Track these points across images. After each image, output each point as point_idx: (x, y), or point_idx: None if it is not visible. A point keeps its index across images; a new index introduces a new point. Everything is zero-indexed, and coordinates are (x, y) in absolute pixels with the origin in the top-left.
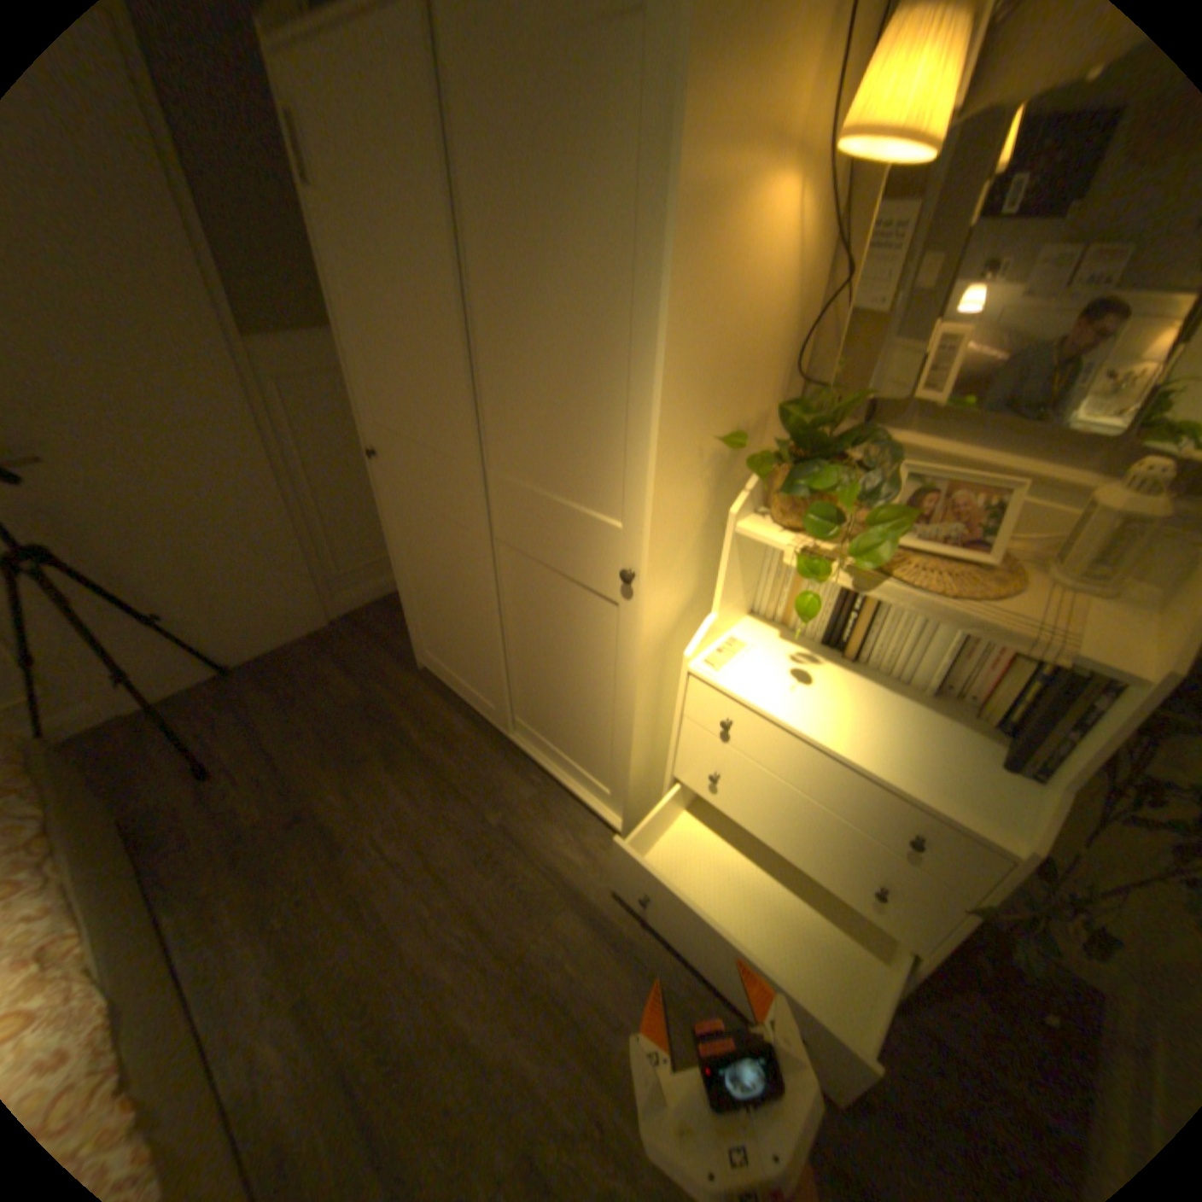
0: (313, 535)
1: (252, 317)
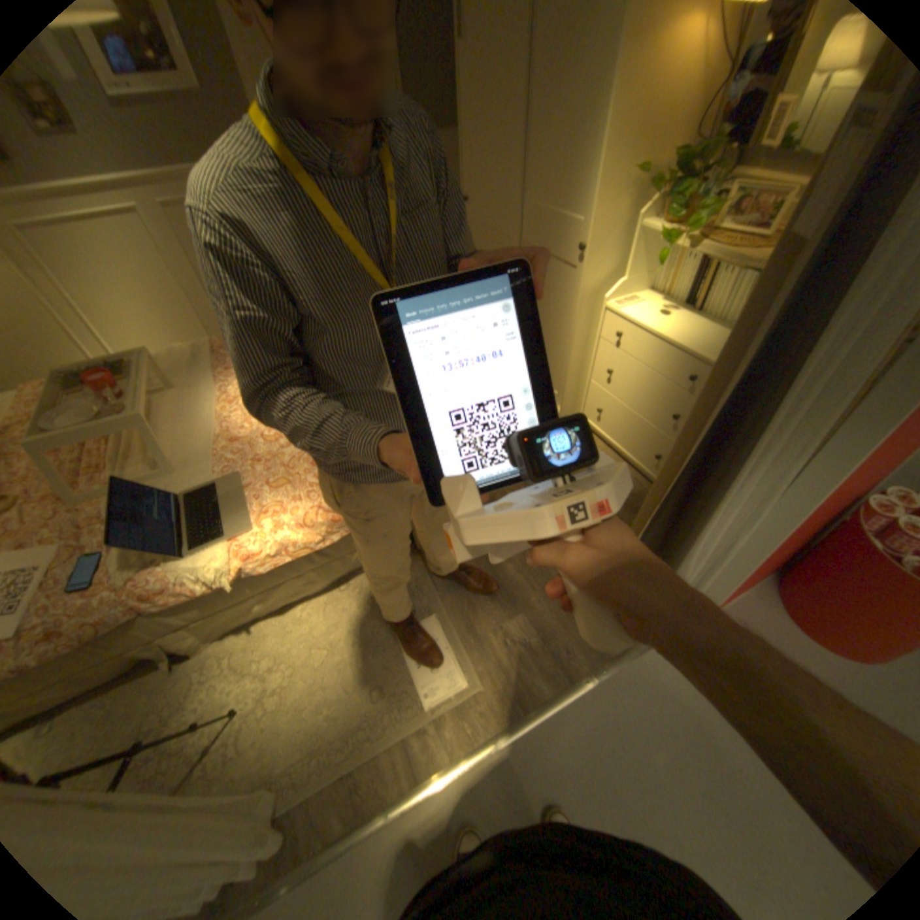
0: None
1: None
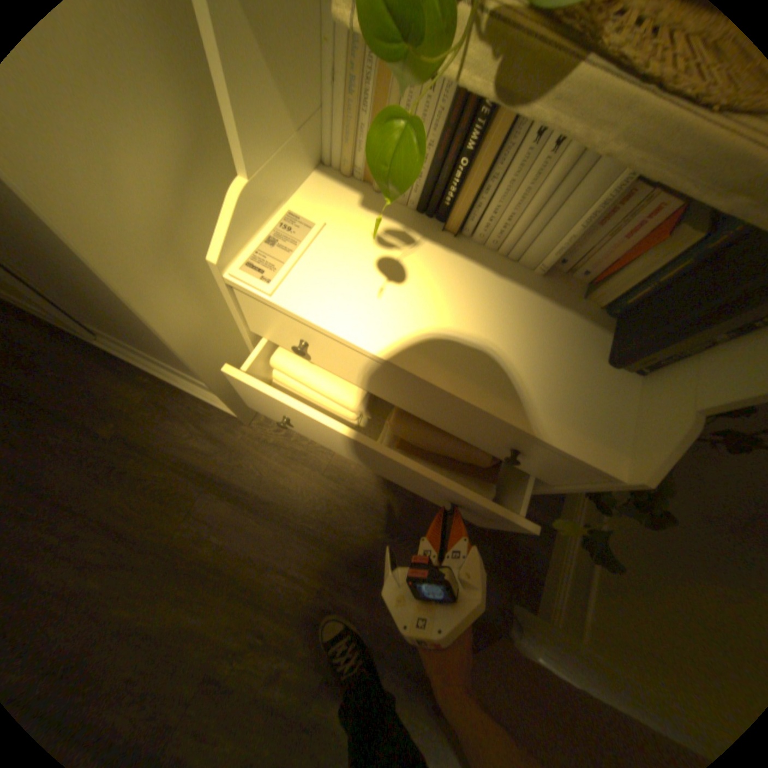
0: None
1: None
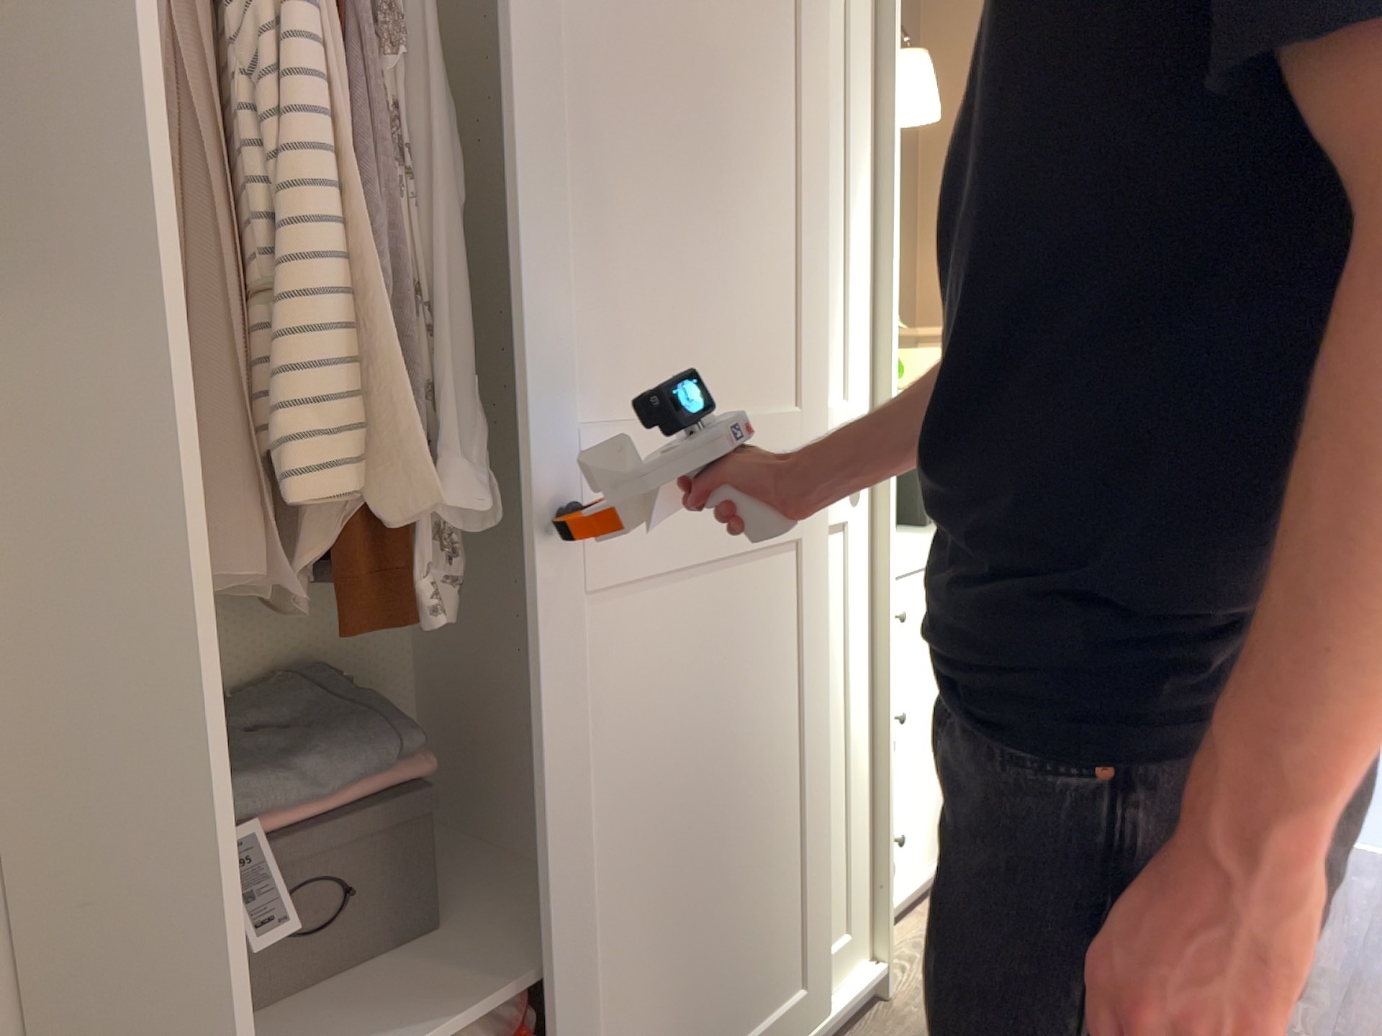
0: None
1: None
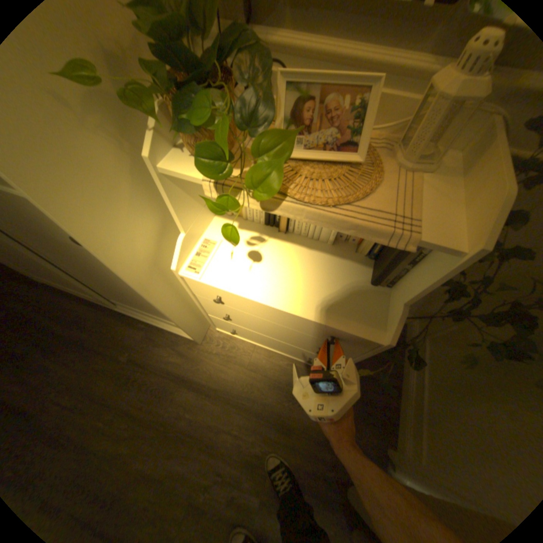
0: None
1: None
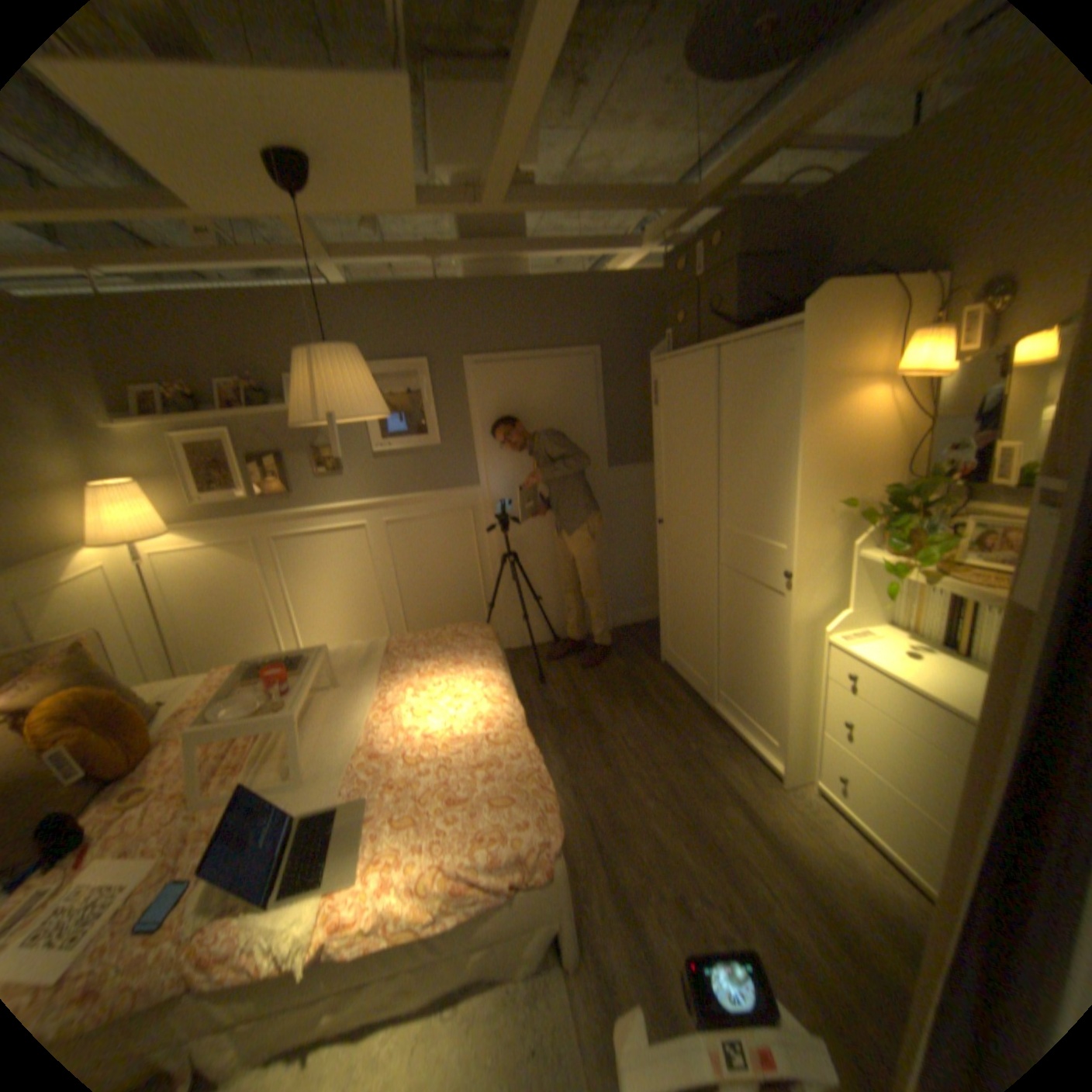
0: (617, 574)
1: (616, 461)
